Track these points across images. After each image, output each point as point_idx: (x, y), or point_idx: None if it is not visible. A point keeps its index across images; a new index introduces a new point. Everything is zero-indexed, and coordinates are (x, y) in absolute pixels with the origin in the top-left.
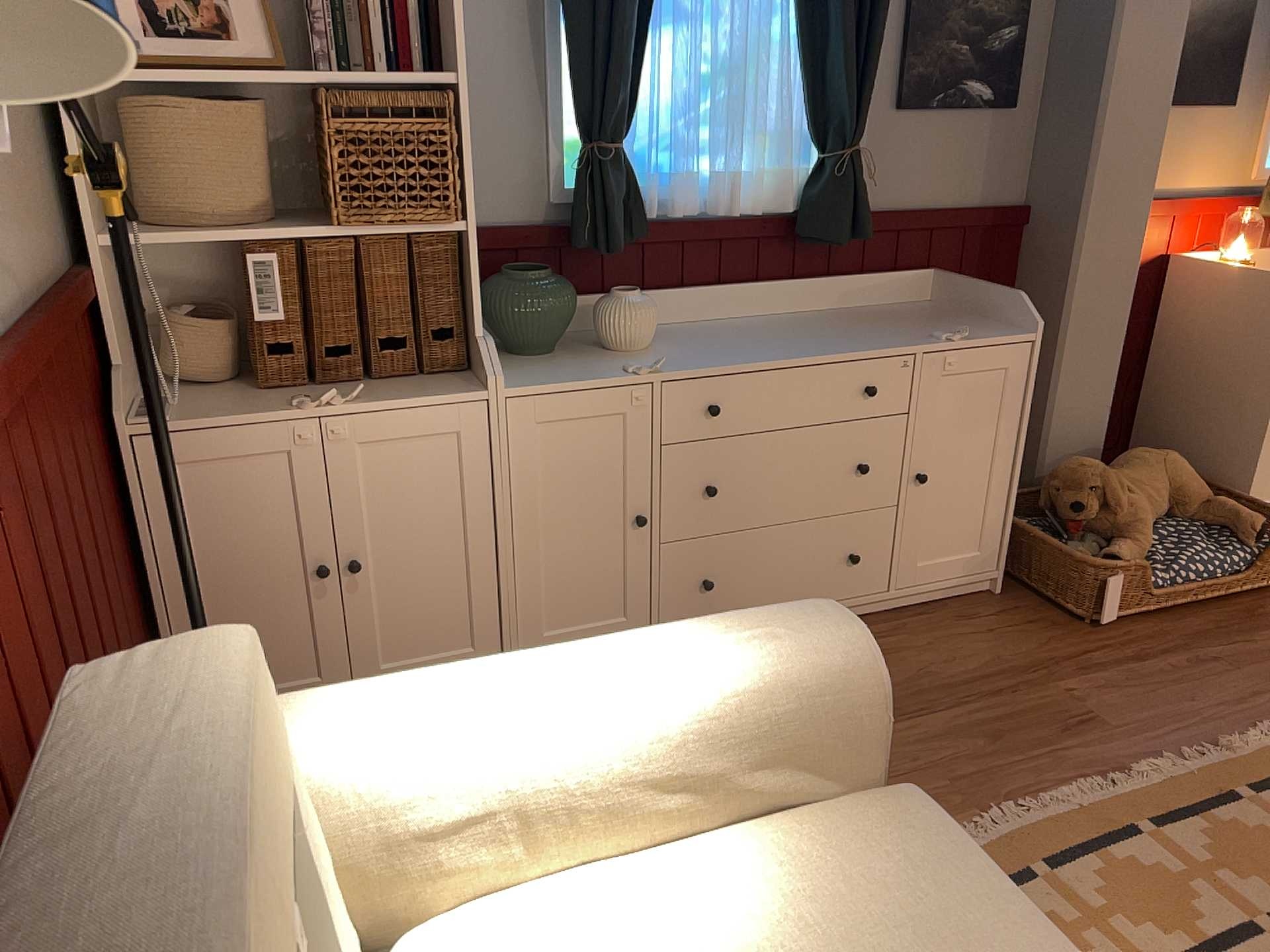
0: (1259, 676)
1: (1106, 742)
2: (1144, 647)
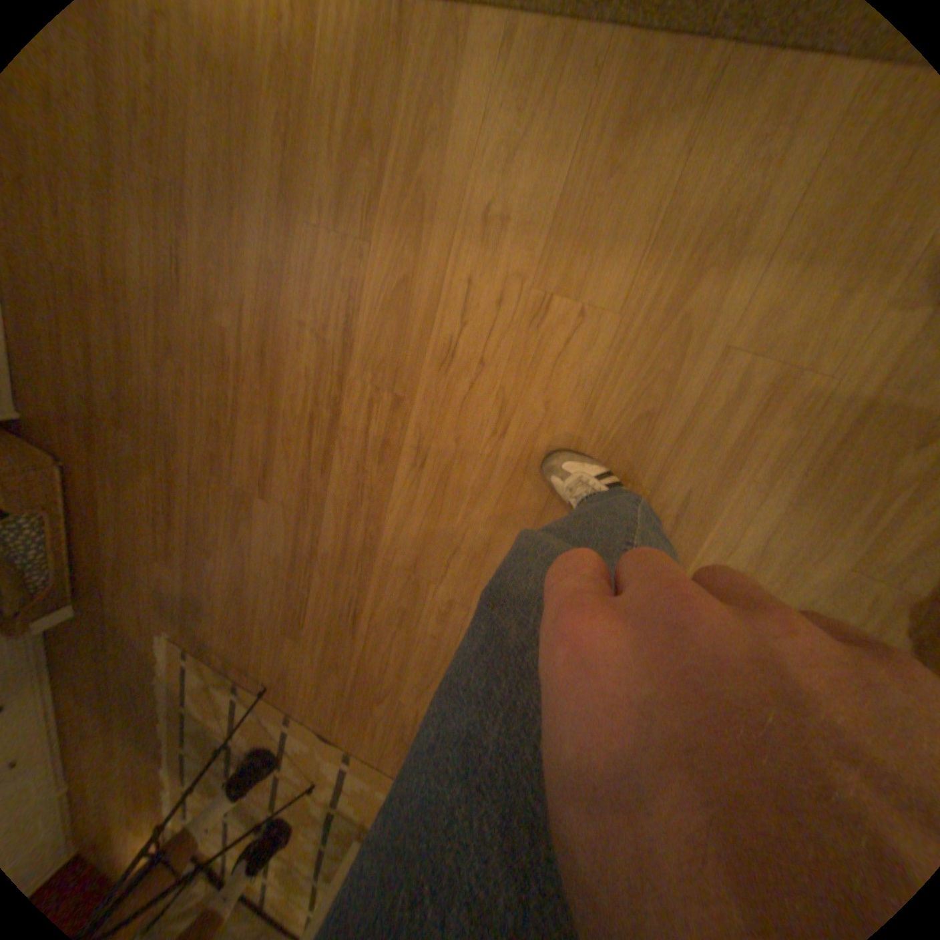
0: (119, 597)
1: (135, 701)
2: (87, 606)
